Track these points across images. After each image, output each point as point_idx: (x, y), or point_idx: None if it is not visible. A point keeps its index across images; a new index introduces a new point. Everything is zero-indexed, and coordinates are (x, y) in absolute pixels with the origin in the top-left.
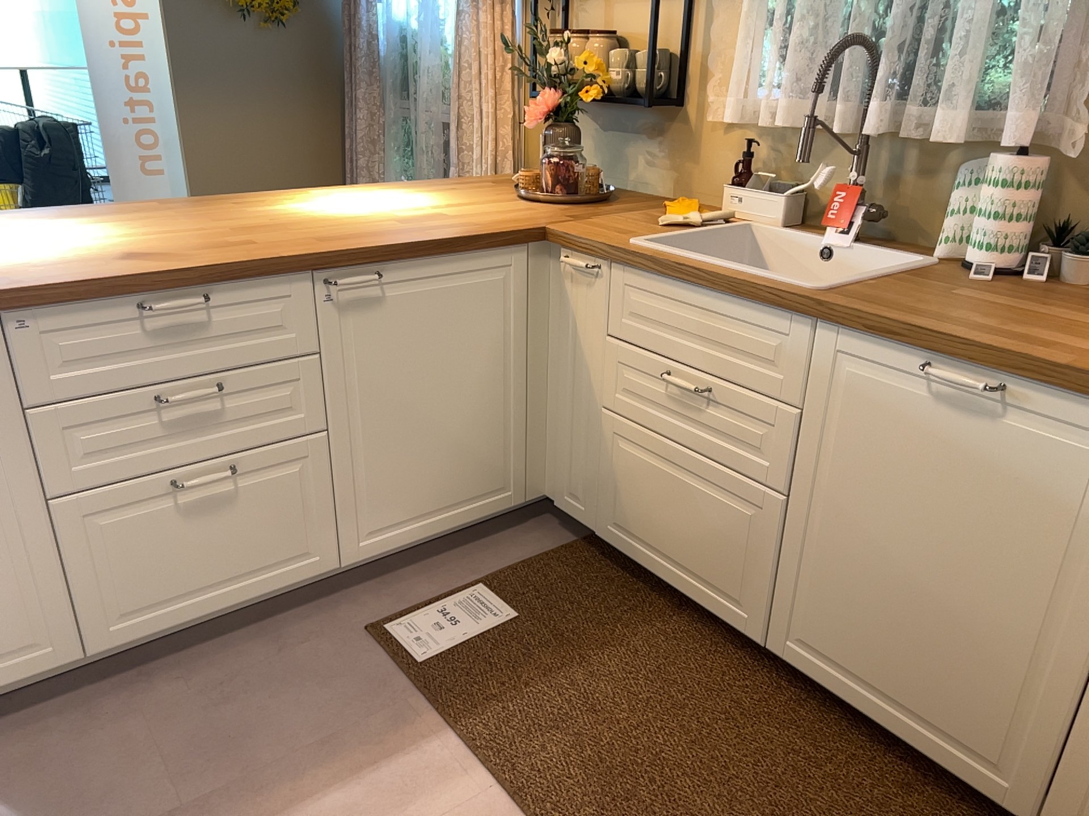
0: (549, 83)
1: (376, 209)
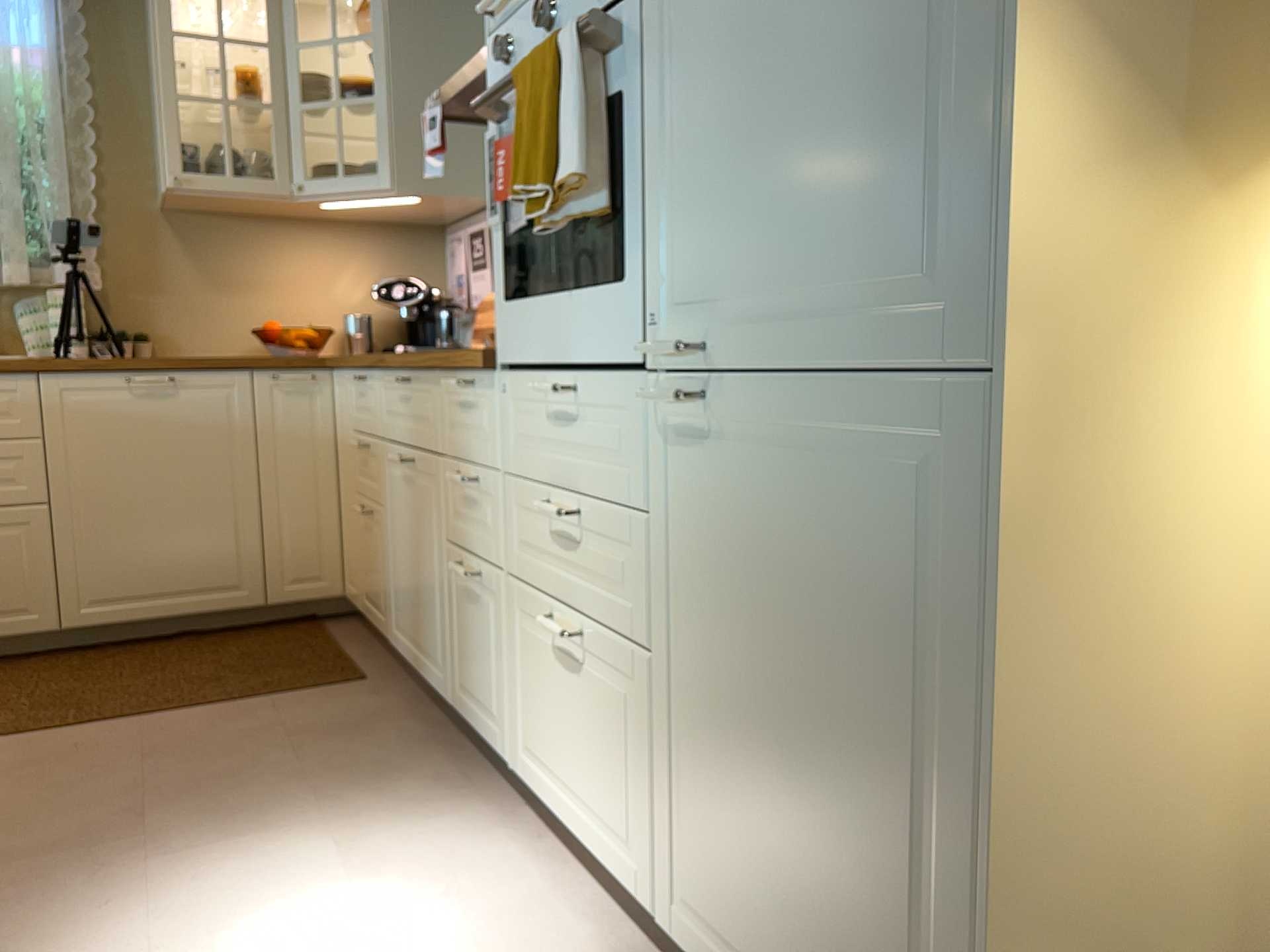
0: None
1: None
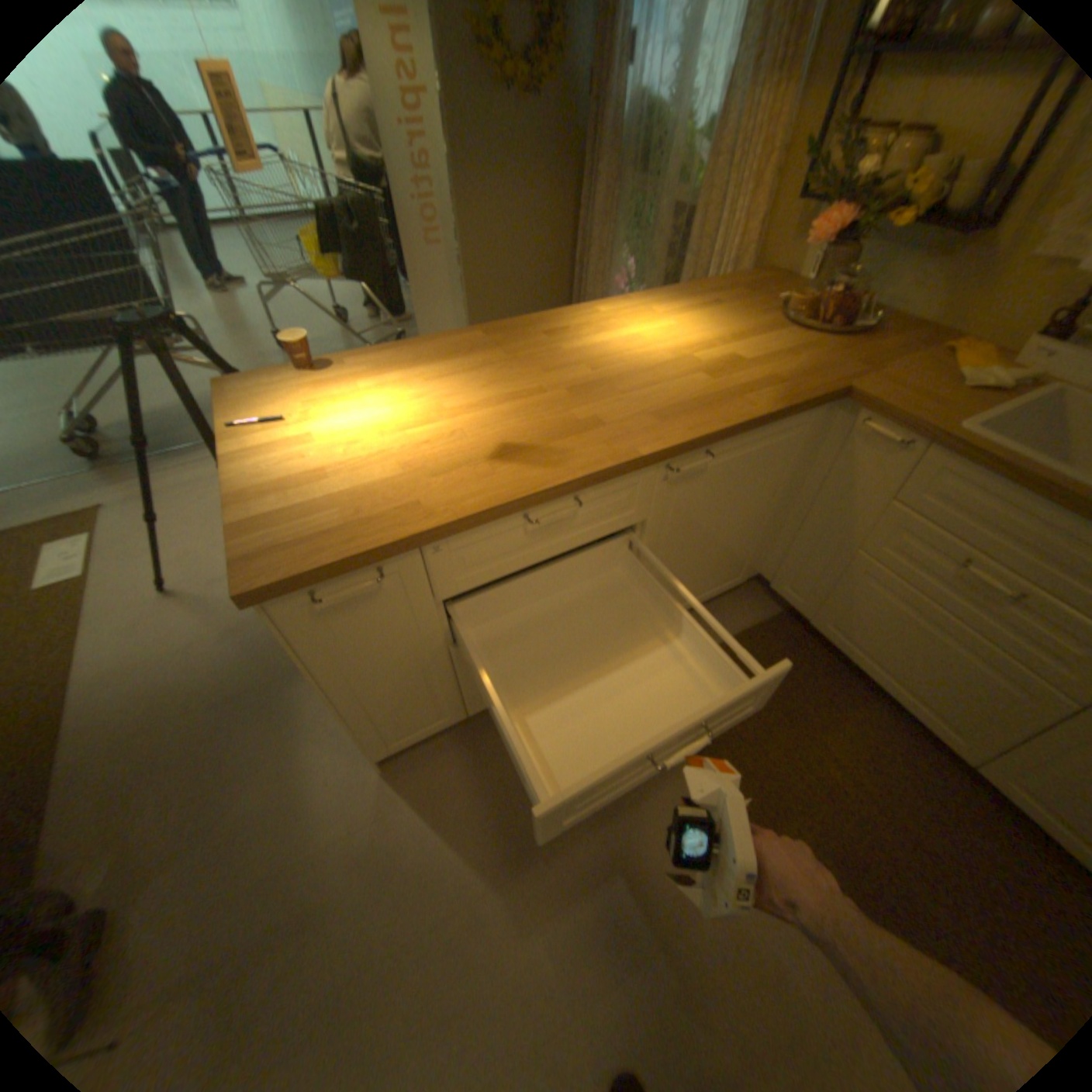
0: (845, 191)
1: (672, 345)
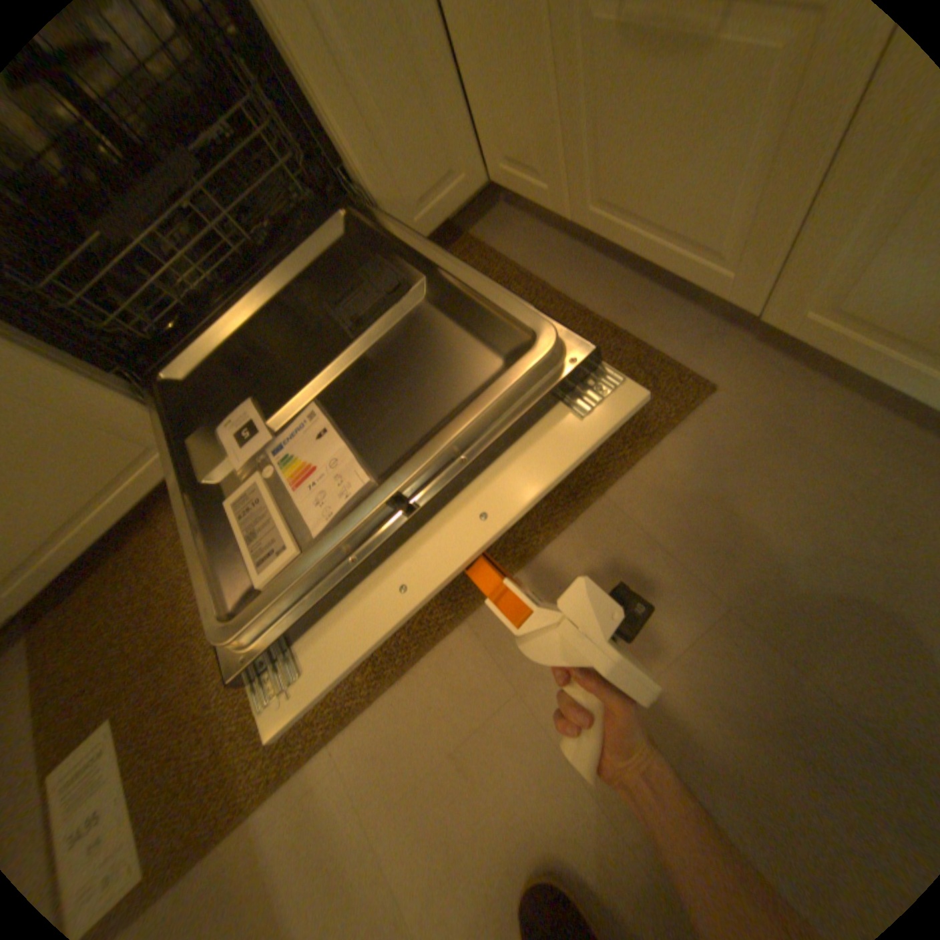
0: None
1: None
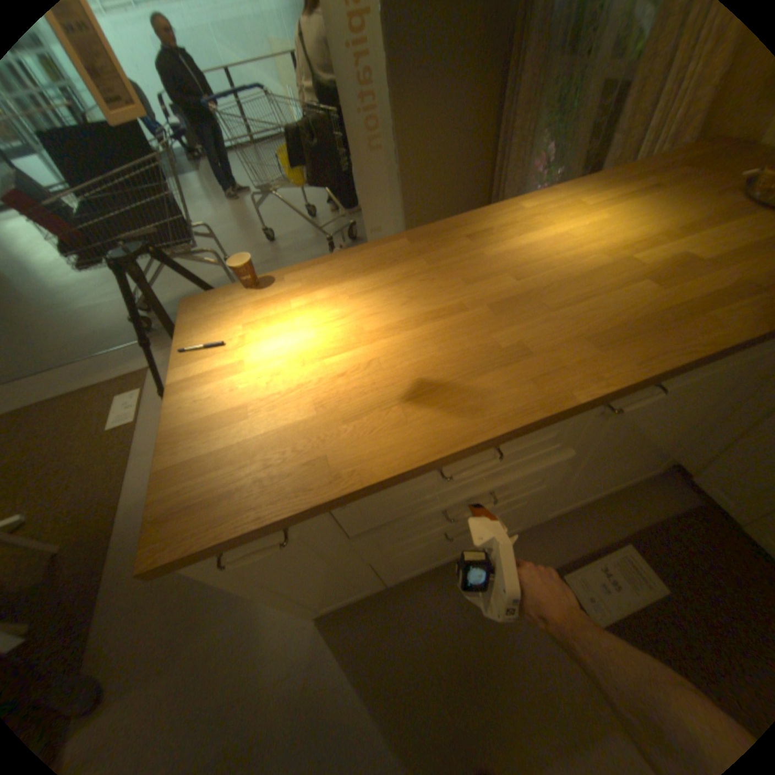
0: None
1: (608, 244)
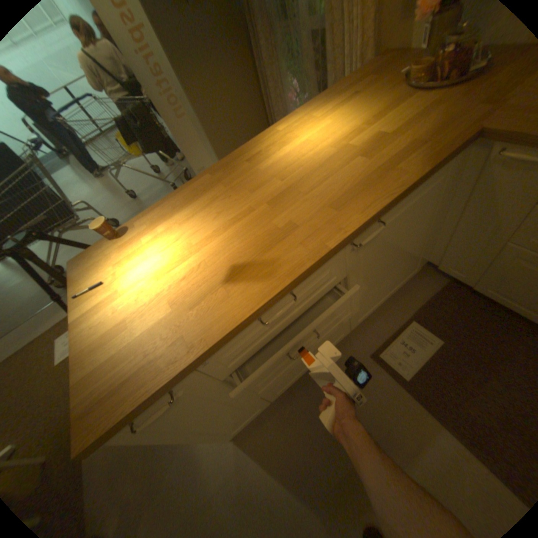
0: None
1: (332, 139)
